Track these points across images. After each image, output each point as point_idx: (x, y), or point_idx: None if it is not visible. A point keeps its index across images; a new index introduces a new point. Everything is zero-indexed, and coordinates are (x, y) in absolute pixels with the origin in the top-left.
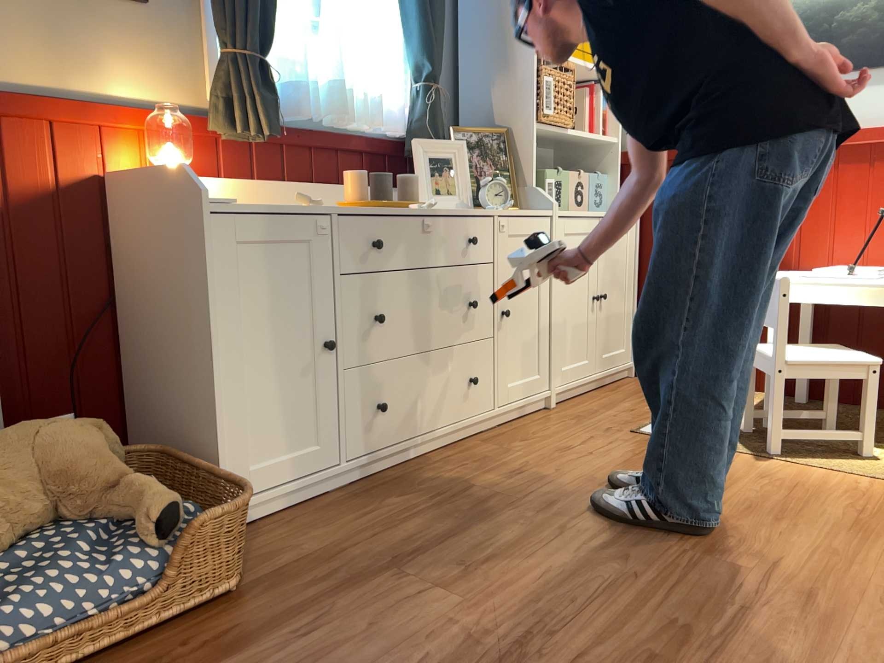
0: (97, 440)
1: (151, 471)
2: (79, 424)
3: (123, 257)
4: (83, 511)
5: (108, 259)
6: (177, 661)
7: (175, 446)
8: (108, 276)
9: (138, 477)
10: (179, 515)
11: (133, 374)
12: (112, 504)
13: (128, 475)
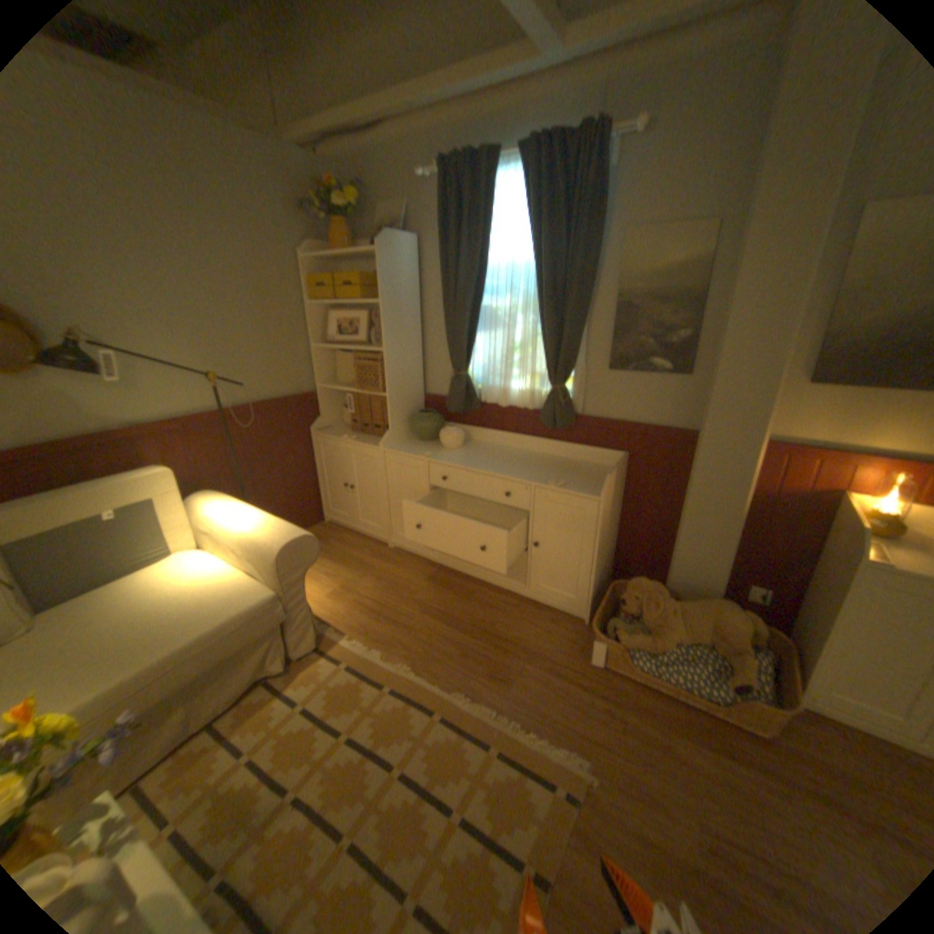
0: (748, 630)
1: (784, 650)
2: (747, 617)
3: (833, 539)
4: (725, 653)
5: (828, 532)
6: (717, 740)
7: (806, 647)
8: (824, 541)
9: (753, 659)
10: (759, 690)
11: (811, 595)
12: (736, 660)
13: (752, 653)
